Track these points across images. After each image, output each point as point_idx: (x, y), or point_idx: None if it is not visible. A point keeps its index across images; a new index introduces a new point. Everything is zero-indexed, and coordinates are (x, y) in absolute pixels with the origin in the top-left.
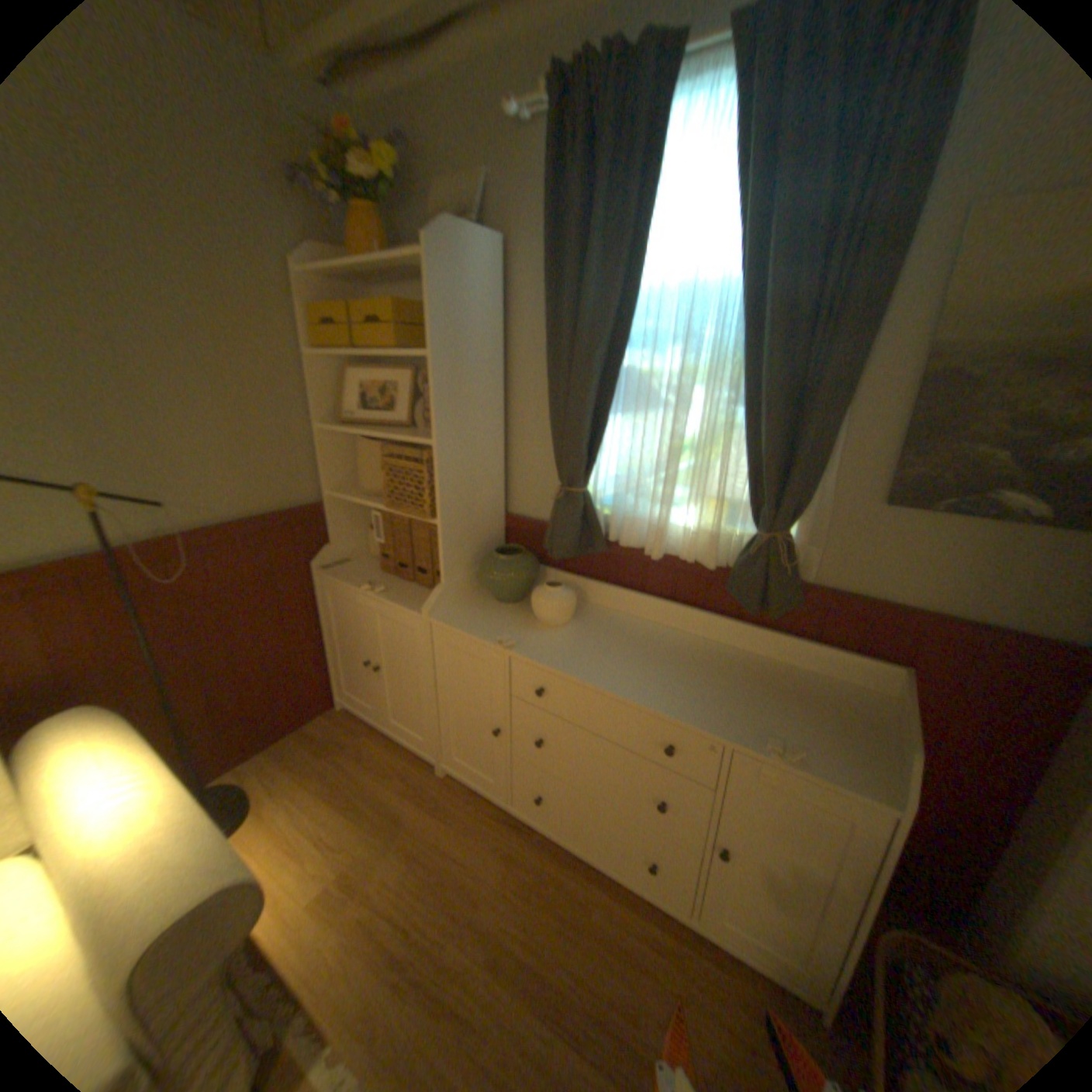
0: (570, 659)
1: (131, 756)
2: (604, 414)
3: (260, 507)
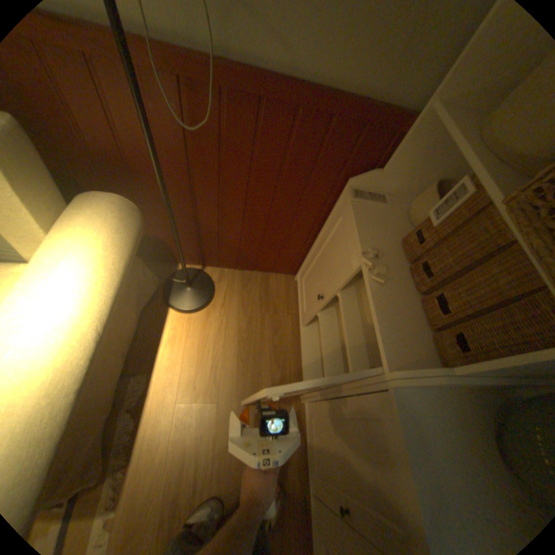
0: None
1: (77, 292)
2: None
3: (349, 78)
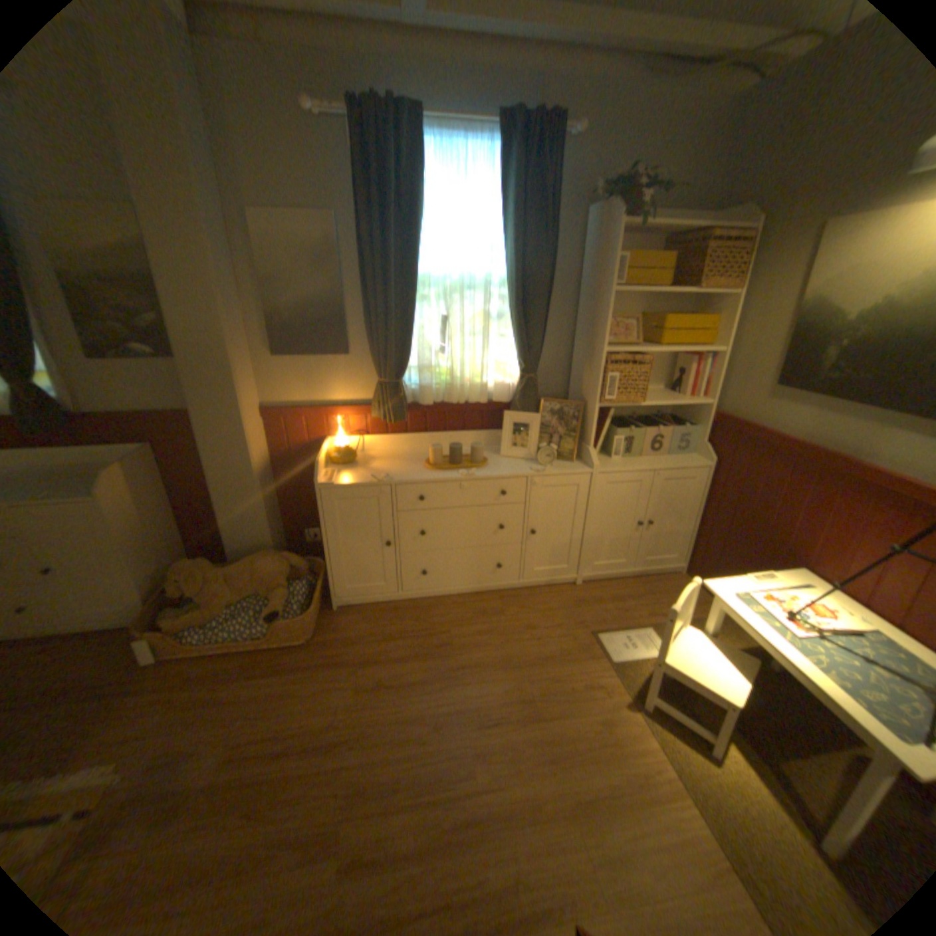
0: None
1: None
2: None
3: None
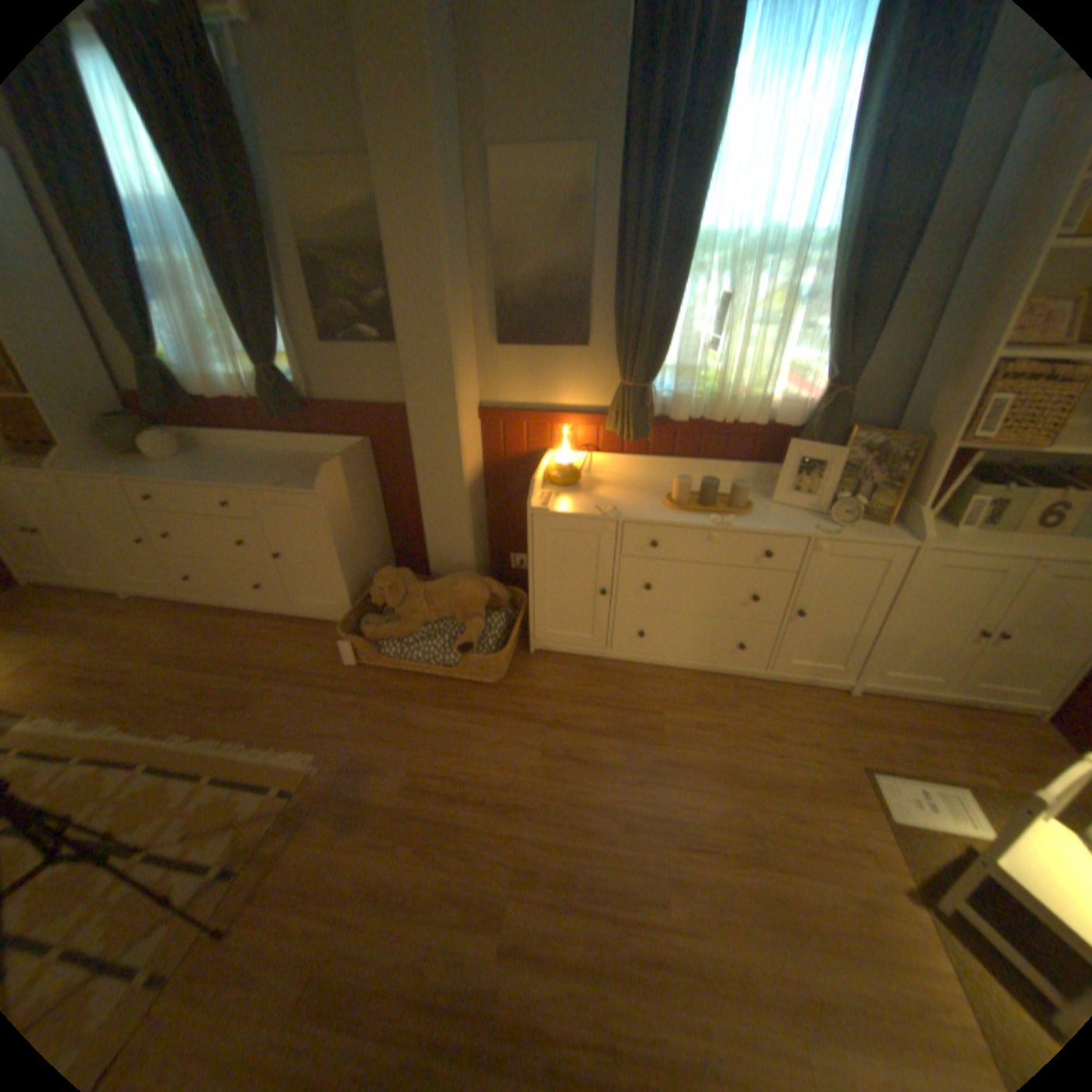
0: (161, 474)
1: None
2: (144, 302)
3: None
